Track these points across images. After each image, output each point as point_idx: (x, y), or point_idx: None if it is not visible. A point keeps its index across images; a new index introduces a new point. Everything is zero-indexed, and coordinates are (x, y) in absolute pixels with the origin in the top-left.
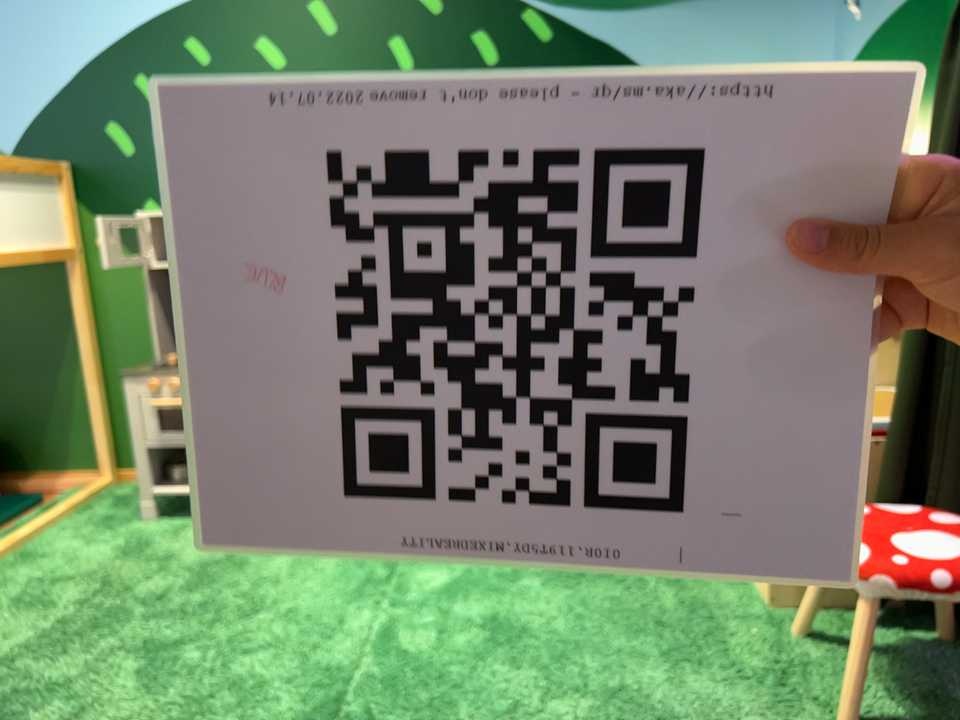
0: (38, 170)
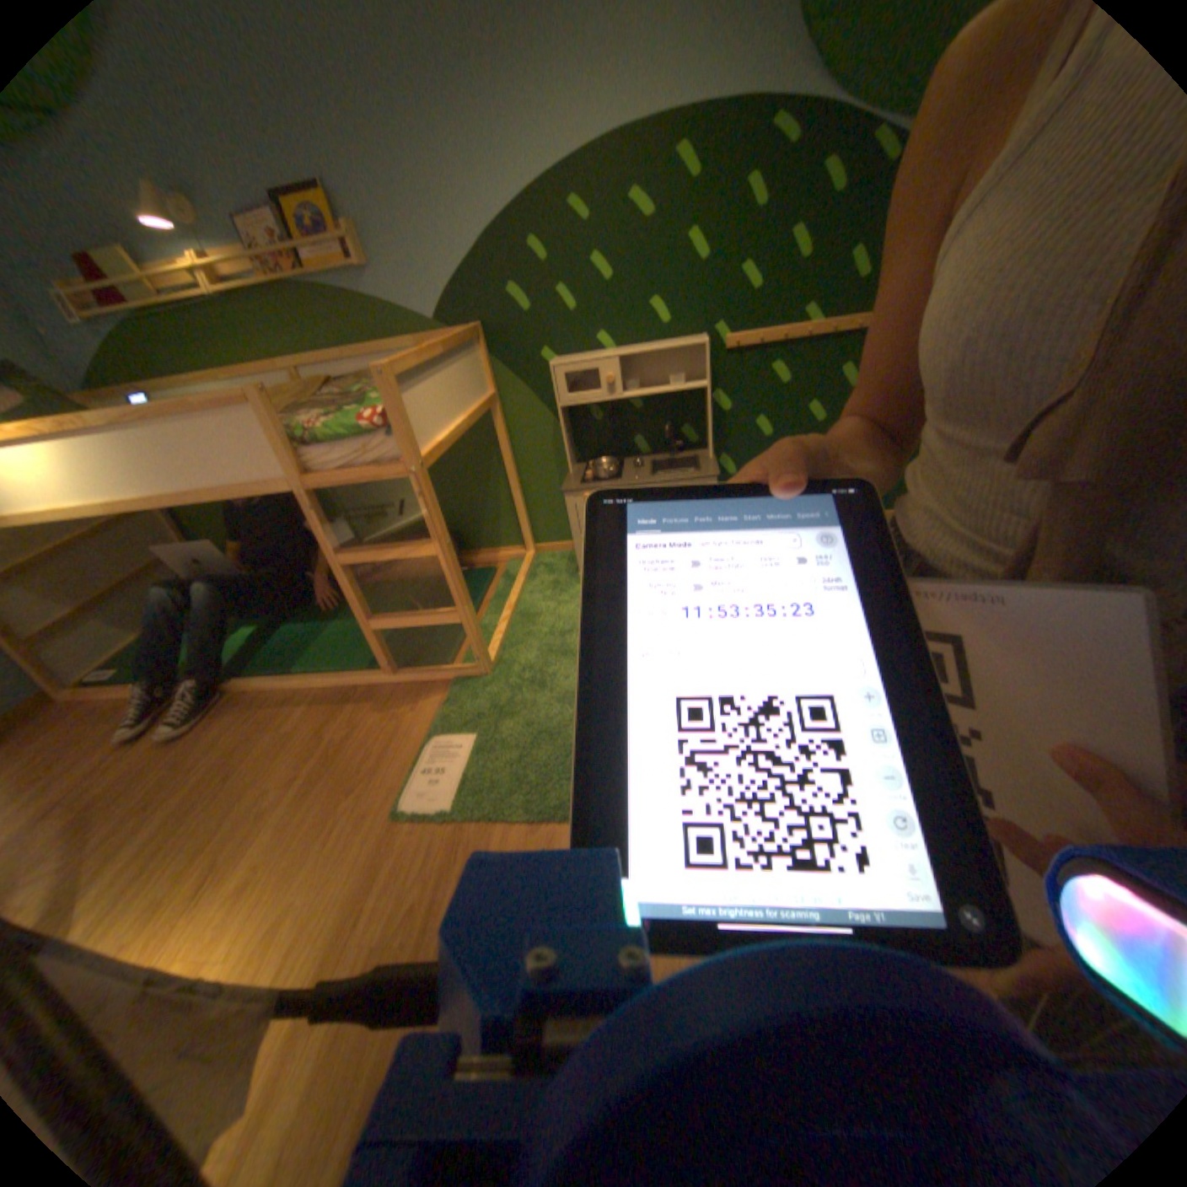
0: (458, 331)
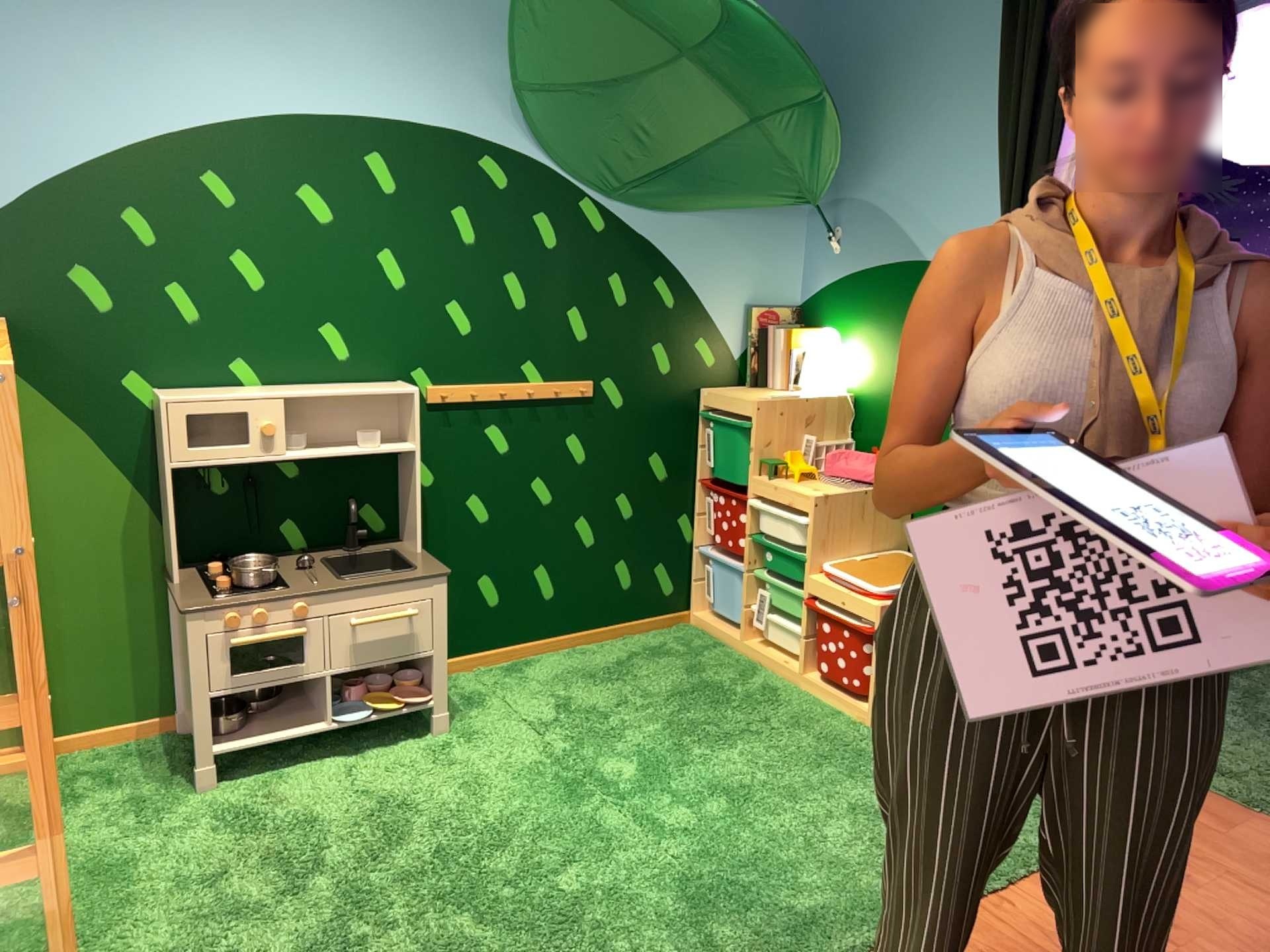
0: None
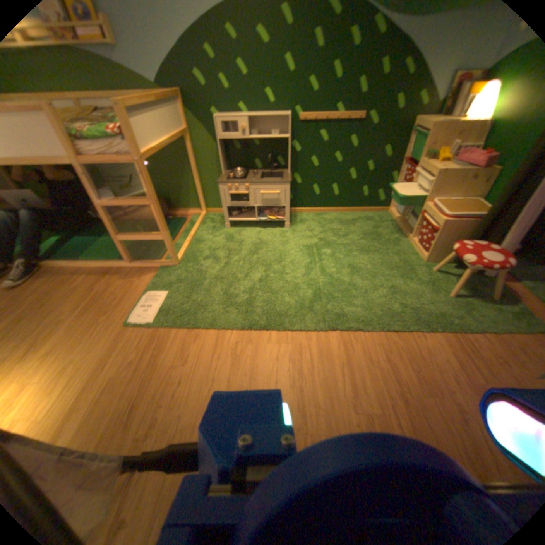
0: (167, 92)
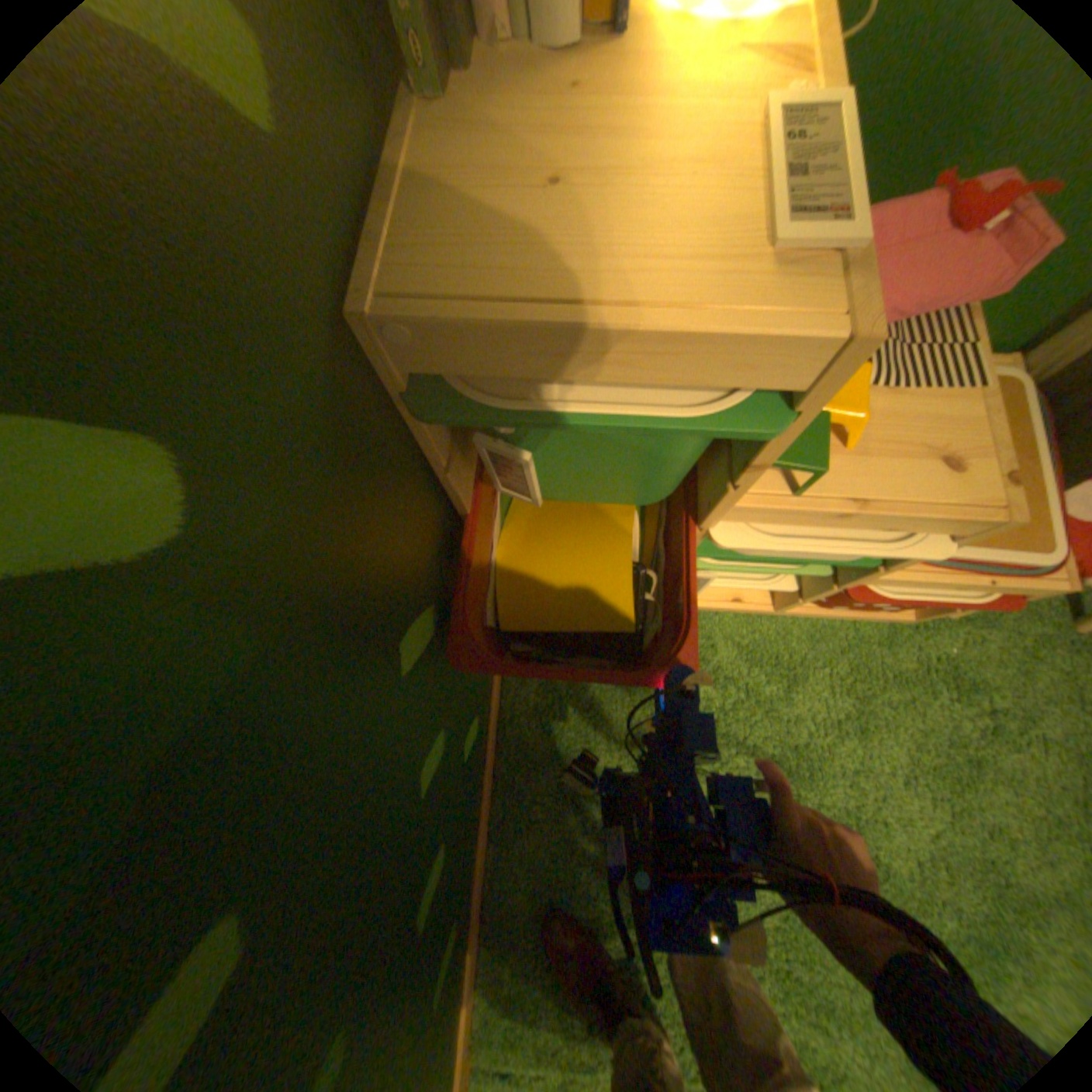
0: None
